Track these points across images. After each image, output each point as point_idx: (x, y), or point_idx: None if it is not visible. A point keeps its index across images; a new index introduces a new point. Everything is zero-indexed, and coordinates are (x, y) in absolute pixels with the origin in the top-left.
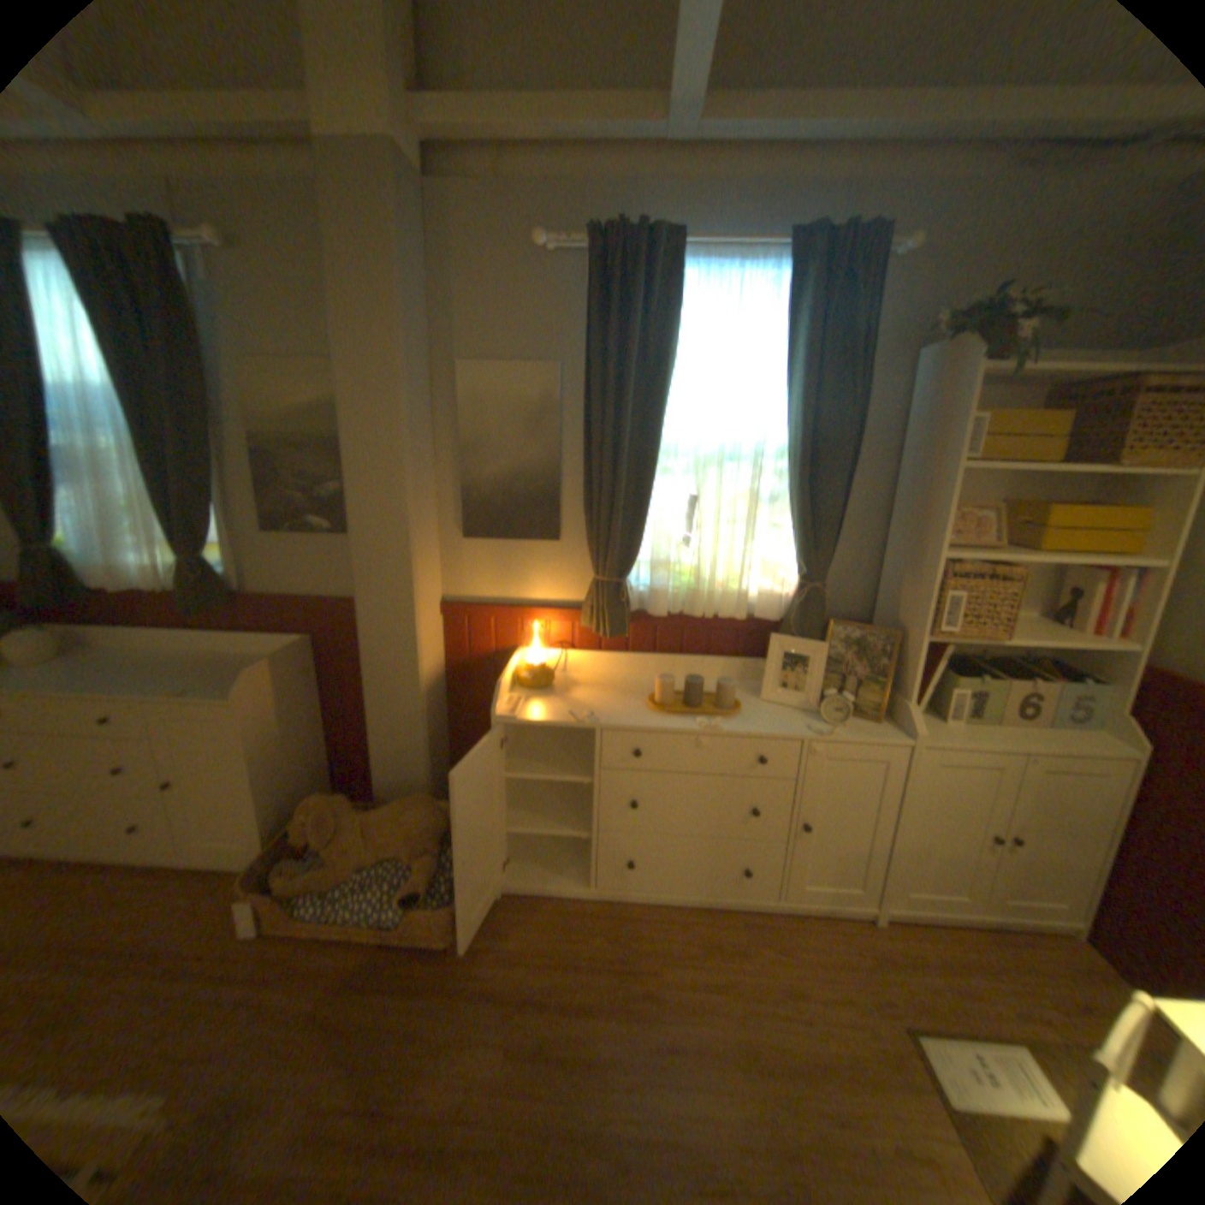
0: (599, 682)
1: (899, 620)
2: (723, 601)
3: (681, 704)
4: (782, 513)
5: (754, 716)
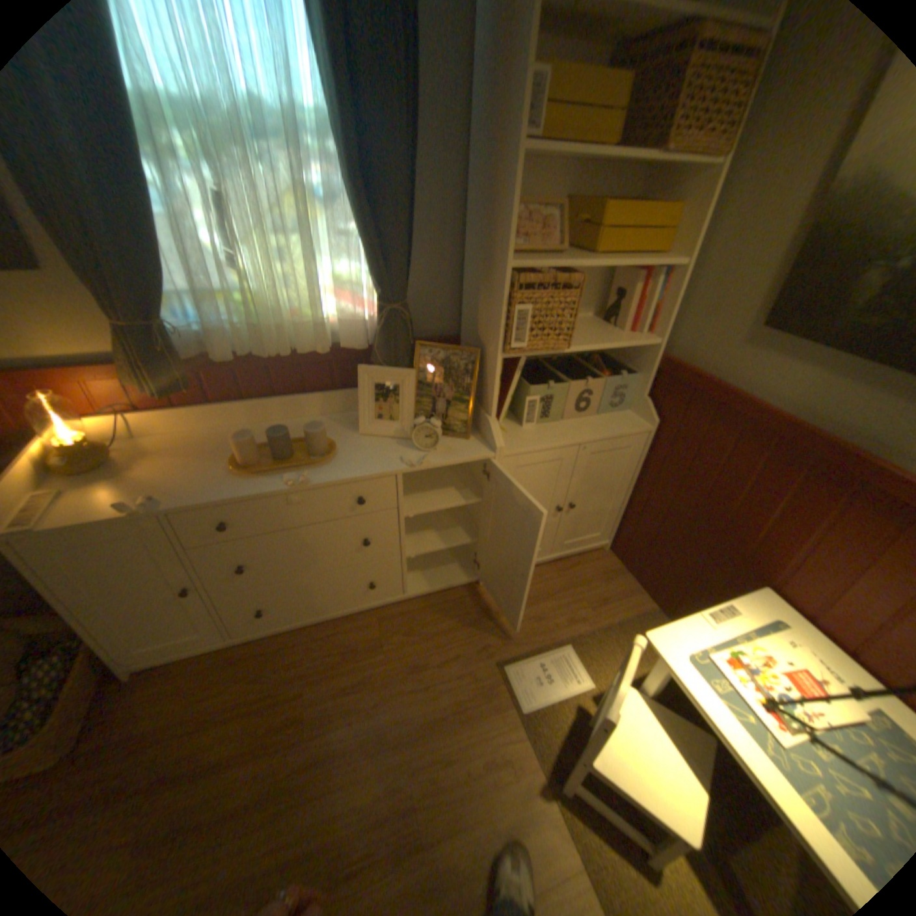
0: (178, 444)
1: (479, 336)
2: (302, 332)
3: (271, 458)
4: (344, 216)
5: (351, 454)
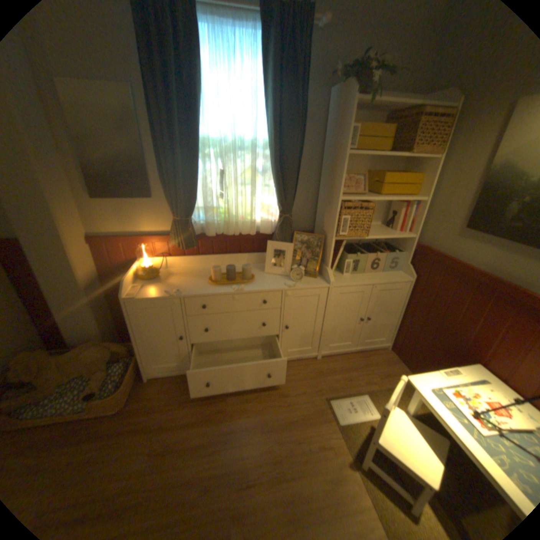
0: (185, 271)
1: (324, 230)
2: (244, 225)
3: (226, 279)
4: (269, 178)
5: (261, 280)
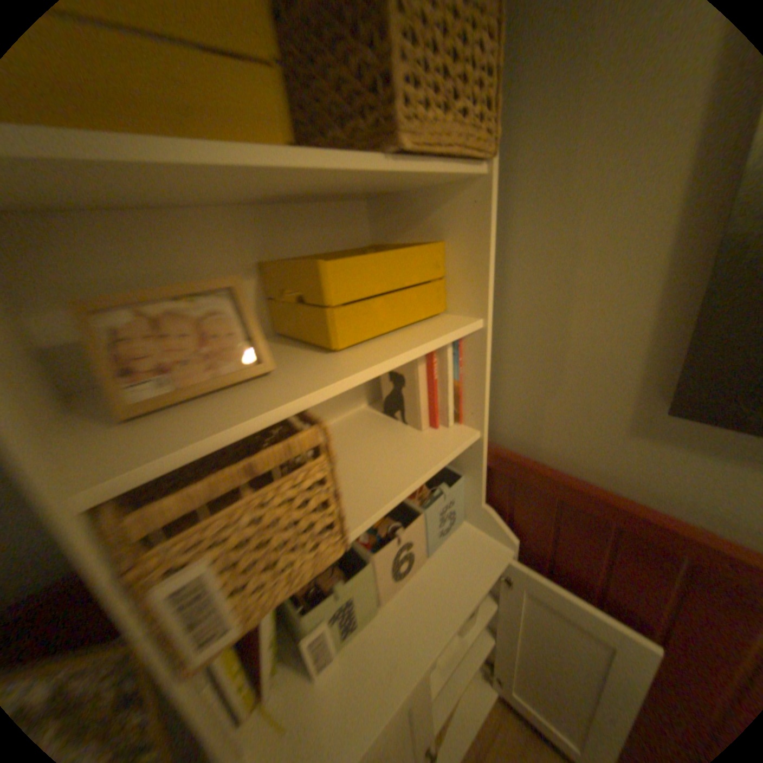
0: None
1: None
2: None
3: None
4: None
5: None
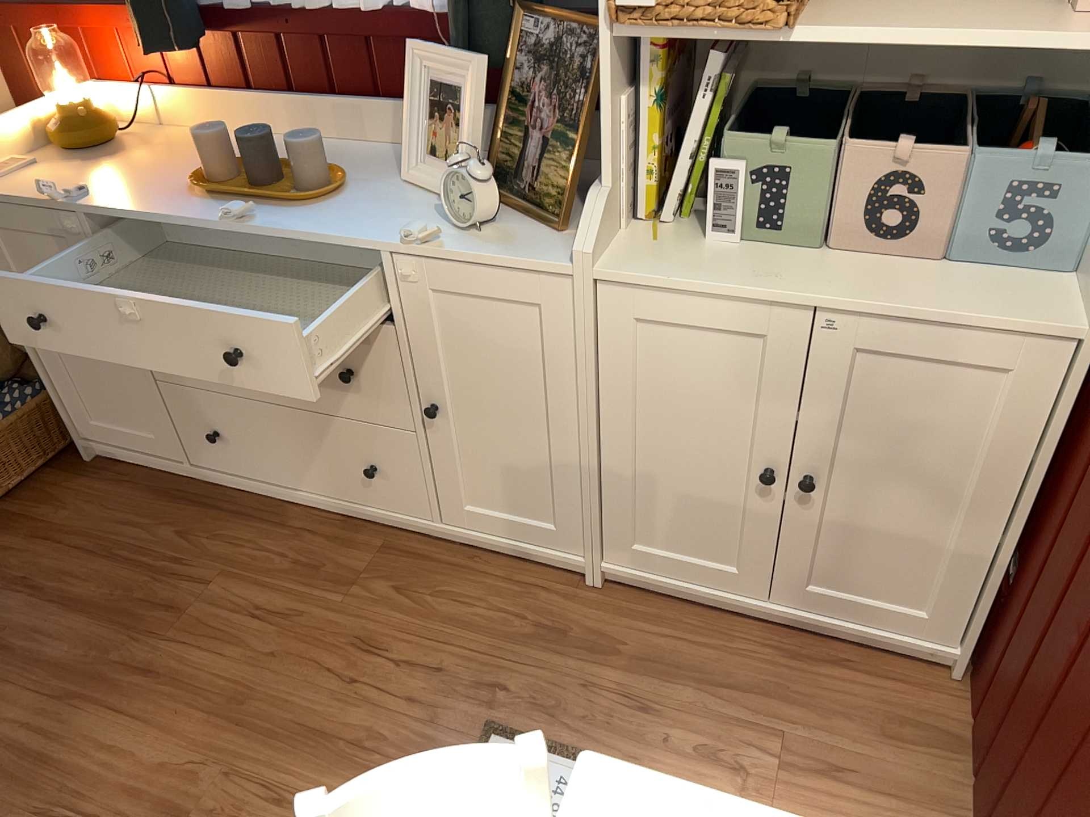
0: (193, 141)
1: None
2: None
3: (252, 179)
4: None
5: (354, 202)
